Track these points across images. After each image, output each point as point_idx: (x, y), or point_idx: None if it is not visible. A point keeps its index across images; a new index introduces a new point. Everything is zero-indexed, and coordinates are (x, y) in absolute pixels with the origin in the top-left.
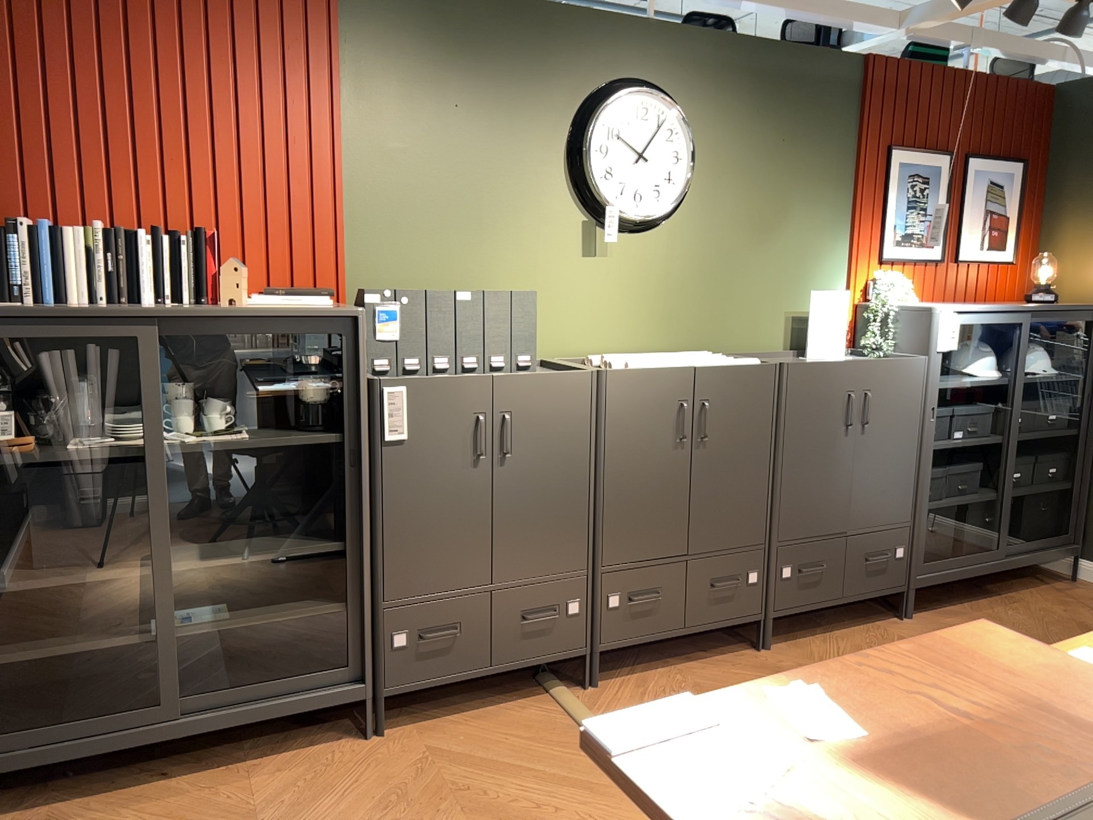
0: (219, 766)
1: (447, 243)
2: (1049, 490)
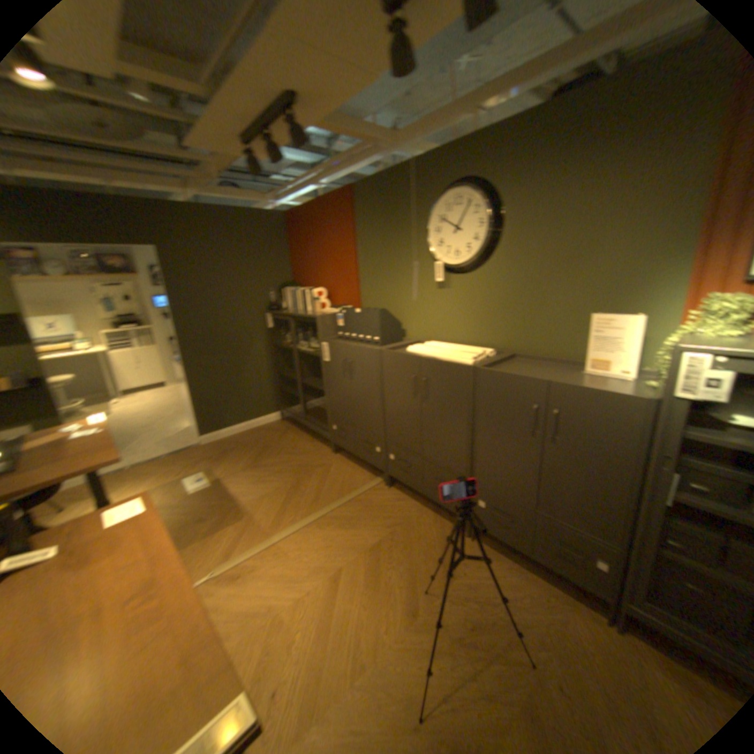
0: (313, 438)
1: (385, 286)
2: None
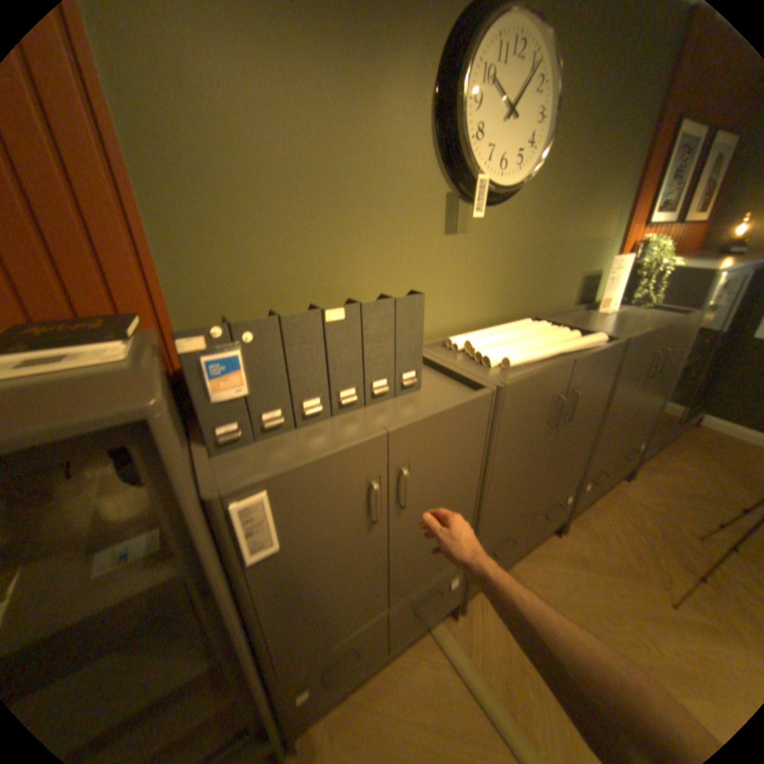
0: None
1: (297, 227)
2: (704, 380)
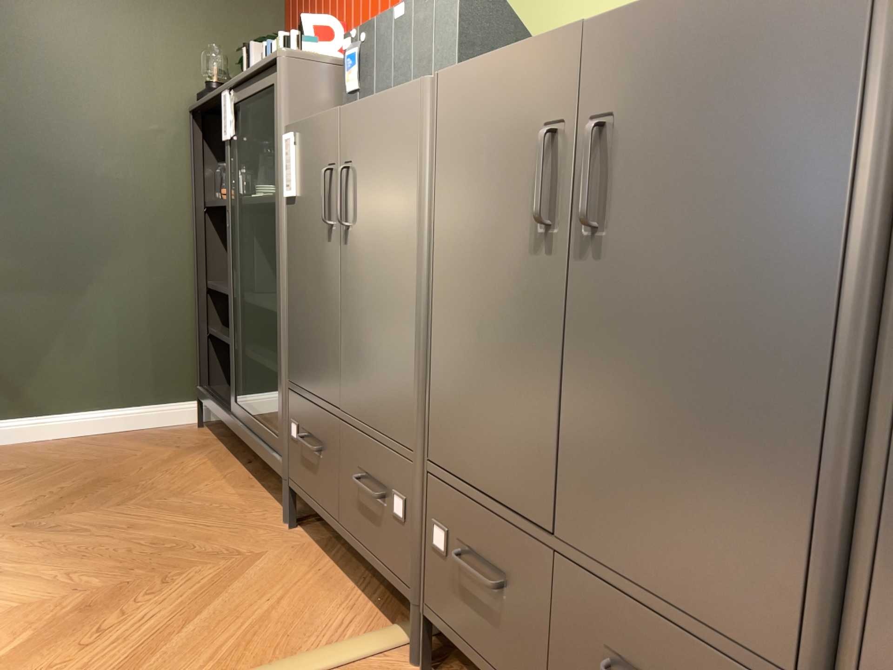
0: (254, 476)
1: None
2: None
